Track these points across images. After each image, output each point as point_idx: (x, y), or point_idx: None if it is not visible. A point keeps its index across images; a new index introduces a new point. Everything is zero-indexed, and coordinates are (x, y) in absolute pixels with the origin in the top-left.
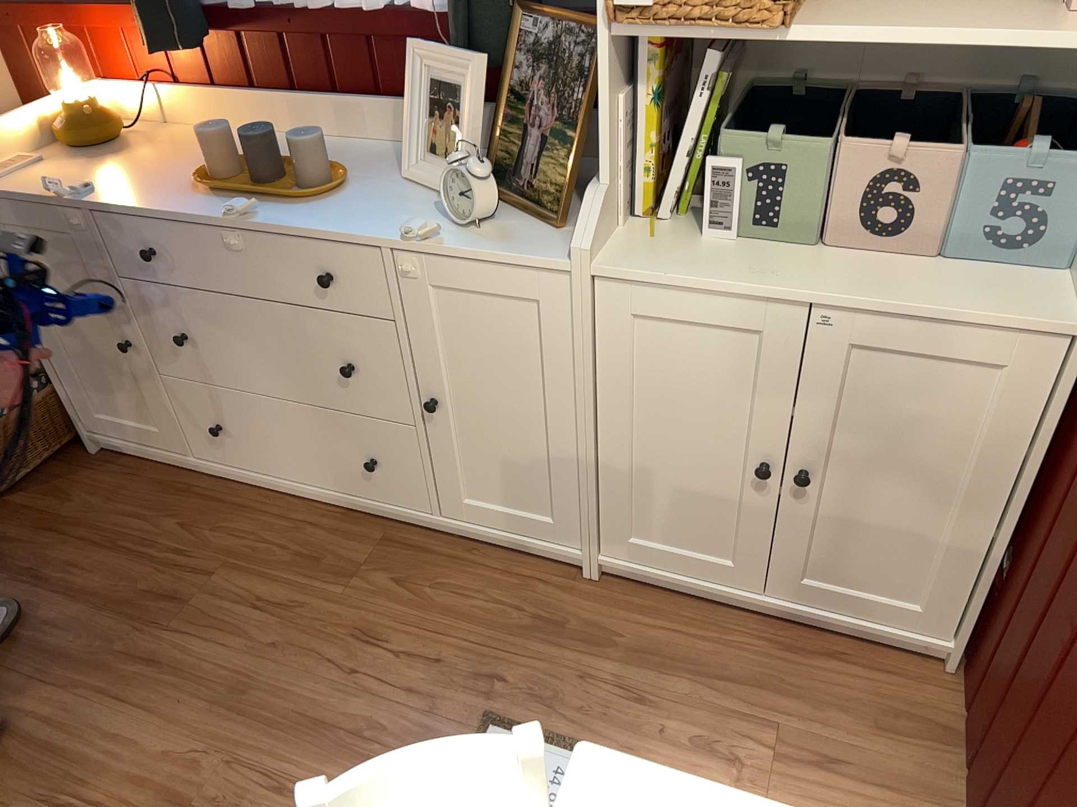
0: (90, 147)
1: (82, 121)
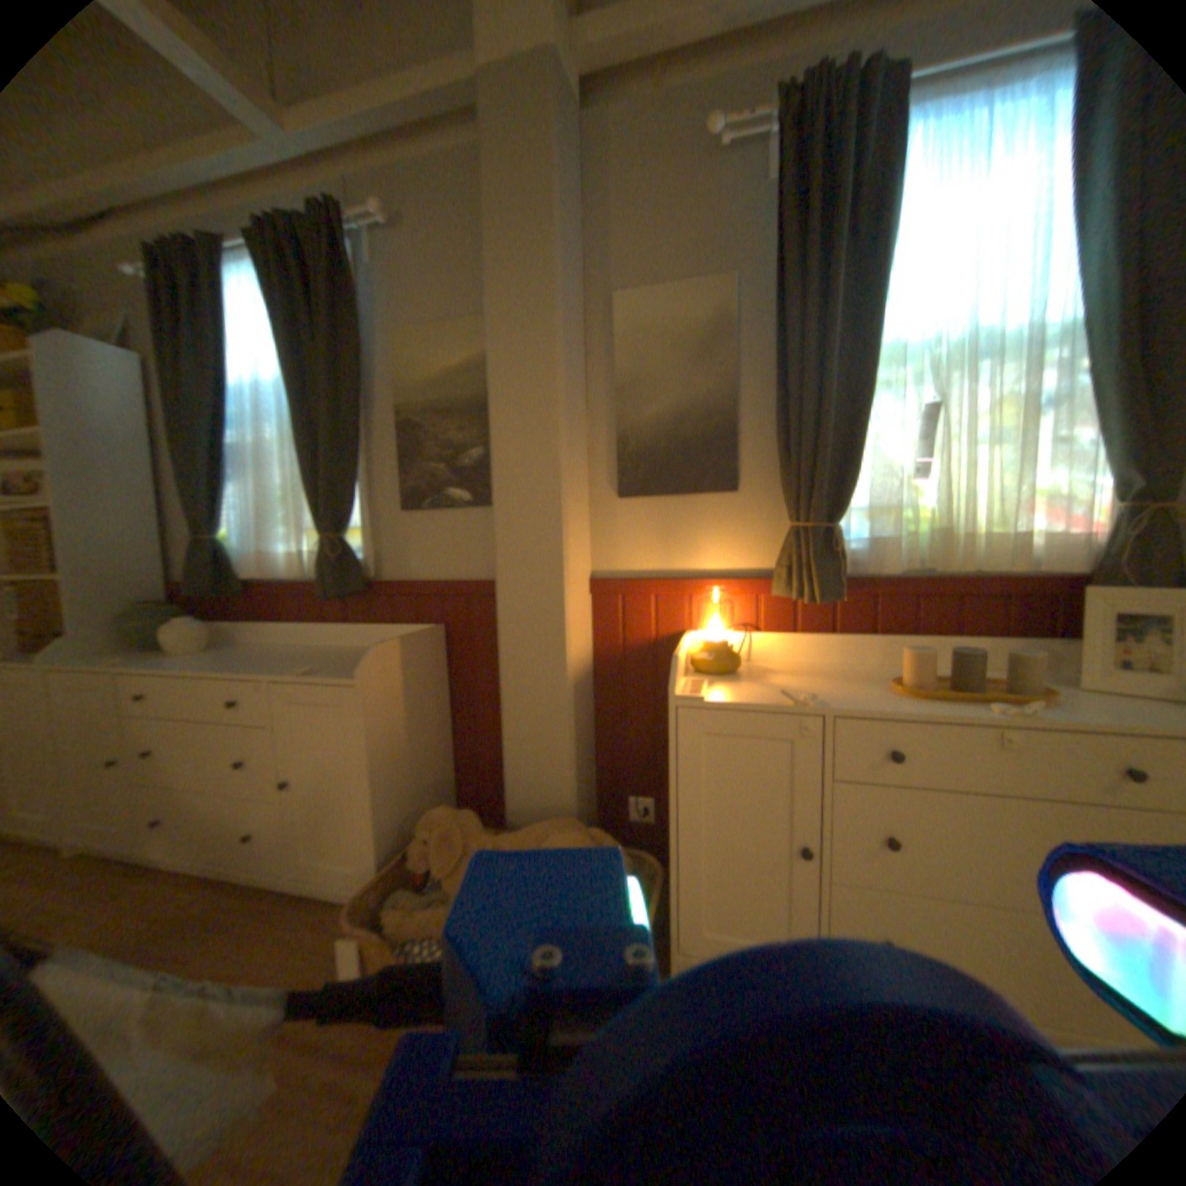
0: (726, 667)
1: (715, 648)
